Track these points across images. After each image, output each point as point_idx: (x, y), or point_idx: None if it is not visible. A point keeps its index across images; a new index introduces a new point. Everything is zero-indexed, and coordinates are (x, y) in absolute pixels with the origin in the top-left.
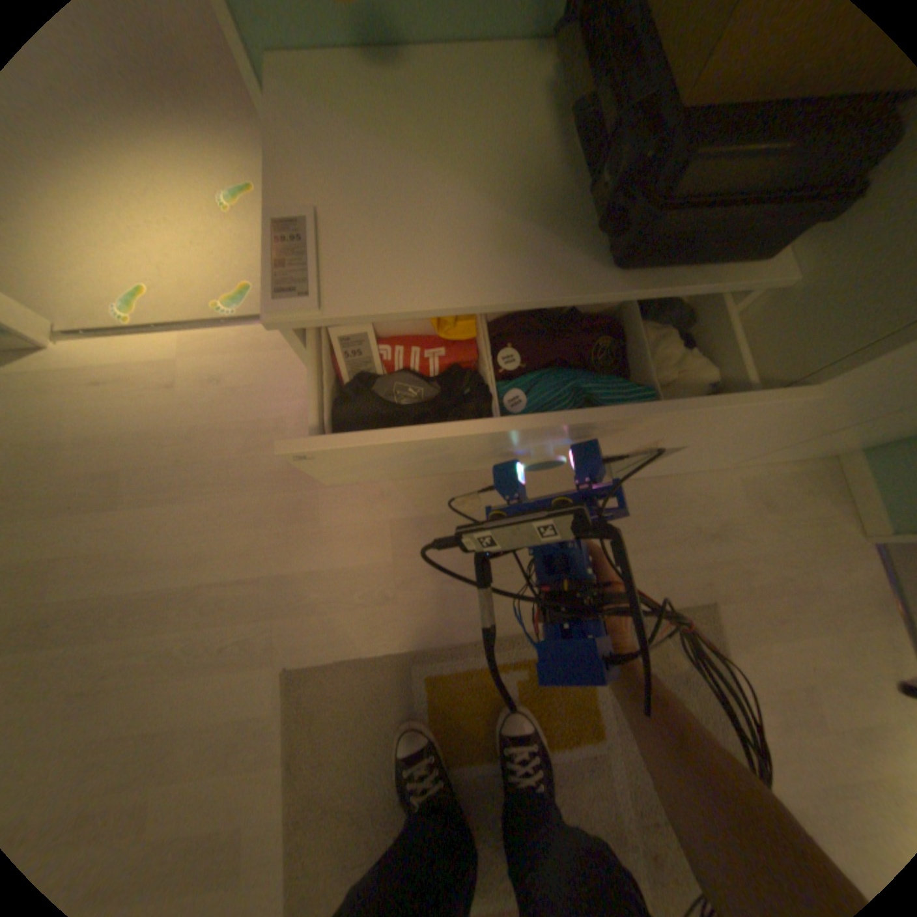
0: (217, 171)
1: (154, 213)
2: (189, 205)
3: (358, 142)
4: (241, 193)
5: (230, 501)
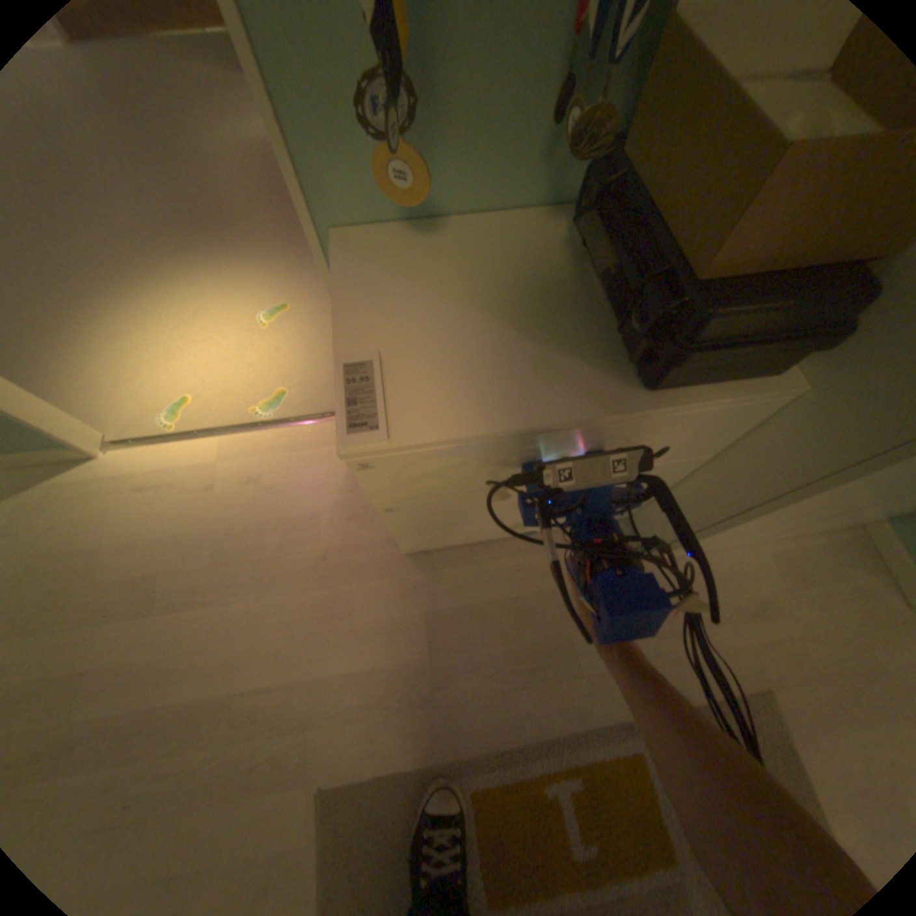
0: (258, 295)
1: (201, 333)
2: (233, 325)
3: (411, 295)
4: (278, 313)
5: (265, 601)
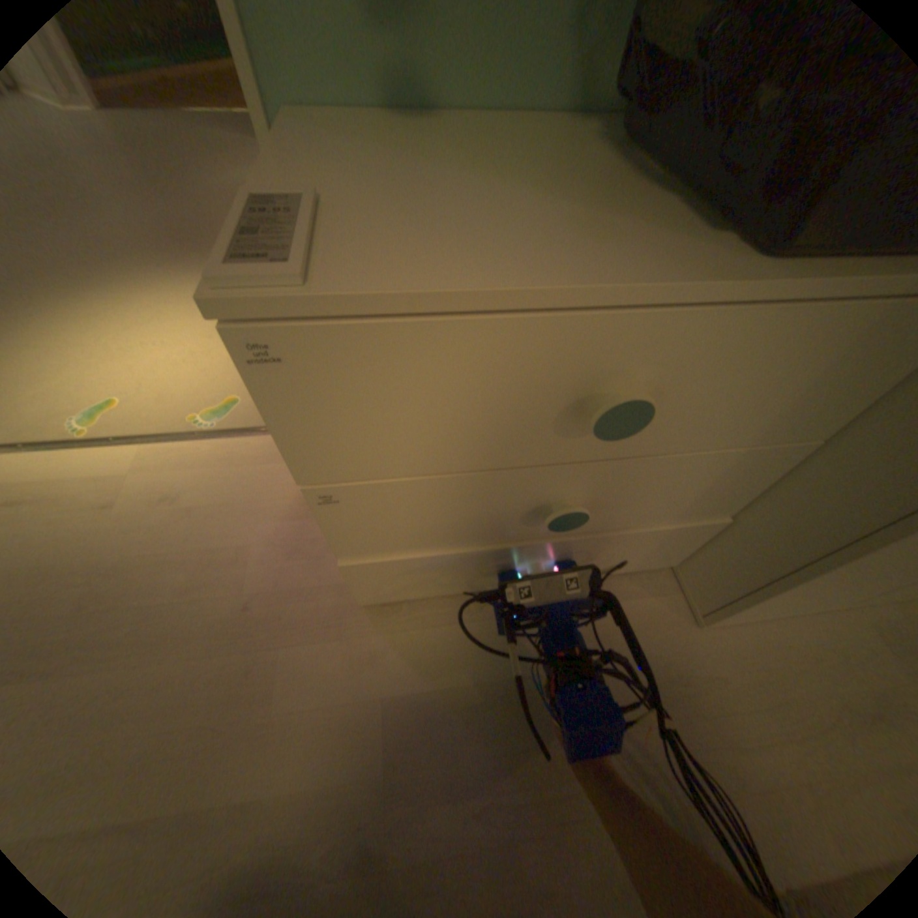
0: None
1: (153, 337)
2: (192, 331)
3: (383, 152)
4: None
5: (142, 671)
